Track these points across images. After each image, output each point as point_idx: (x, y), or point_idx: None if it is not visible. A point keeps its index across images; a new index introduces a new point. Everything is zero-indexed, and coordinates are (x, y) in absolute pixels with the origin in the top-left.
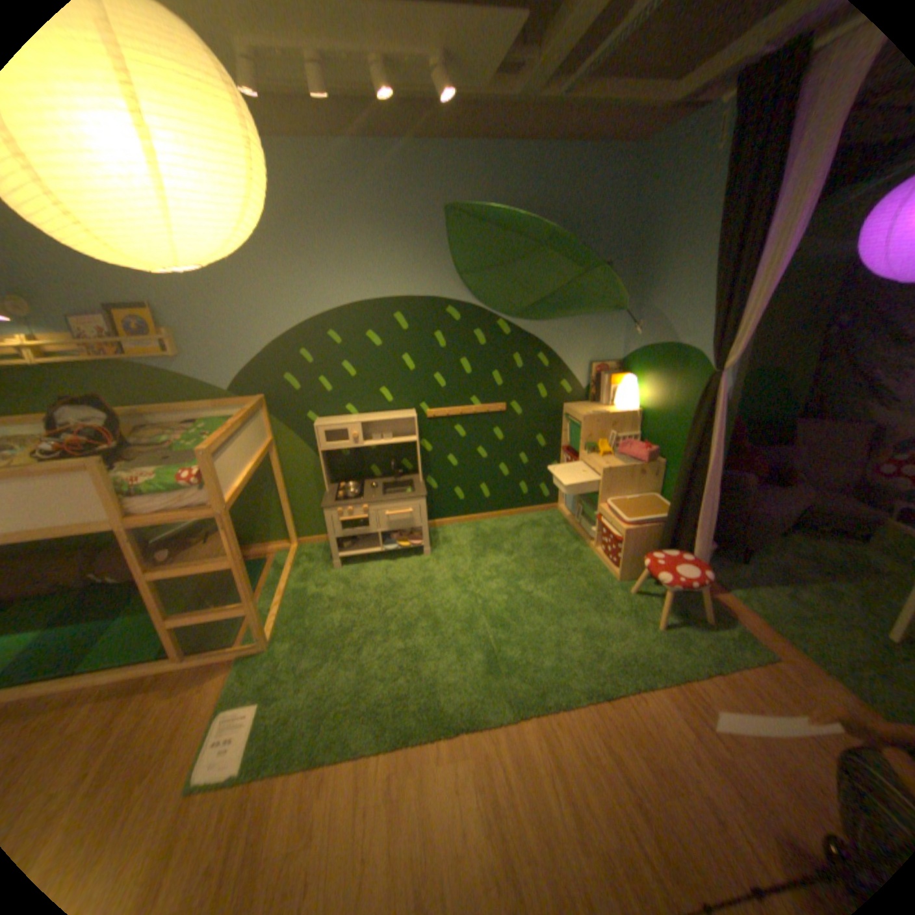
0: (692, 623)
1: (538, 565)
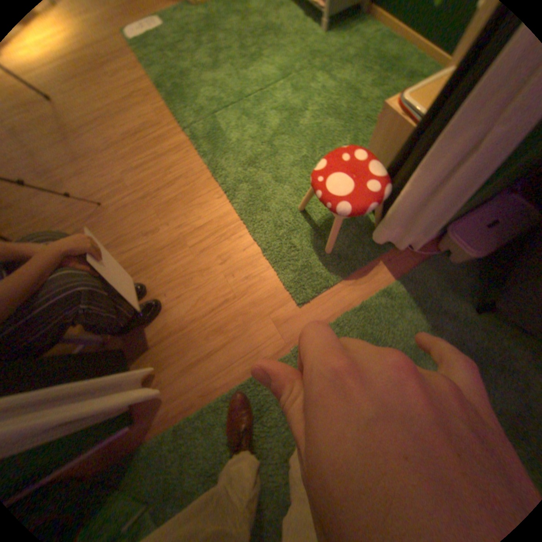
0: (318, 237)
1: (350, 108)
